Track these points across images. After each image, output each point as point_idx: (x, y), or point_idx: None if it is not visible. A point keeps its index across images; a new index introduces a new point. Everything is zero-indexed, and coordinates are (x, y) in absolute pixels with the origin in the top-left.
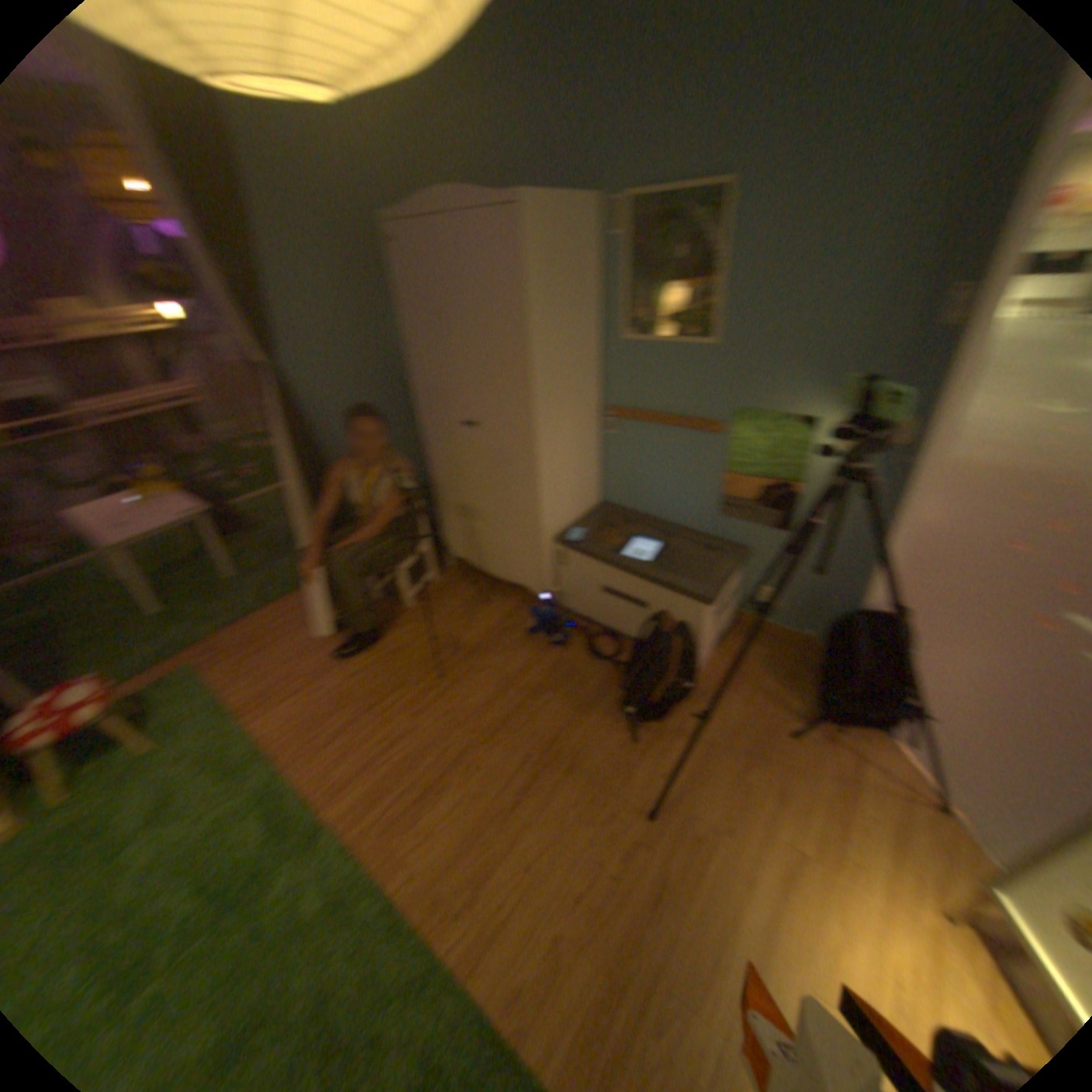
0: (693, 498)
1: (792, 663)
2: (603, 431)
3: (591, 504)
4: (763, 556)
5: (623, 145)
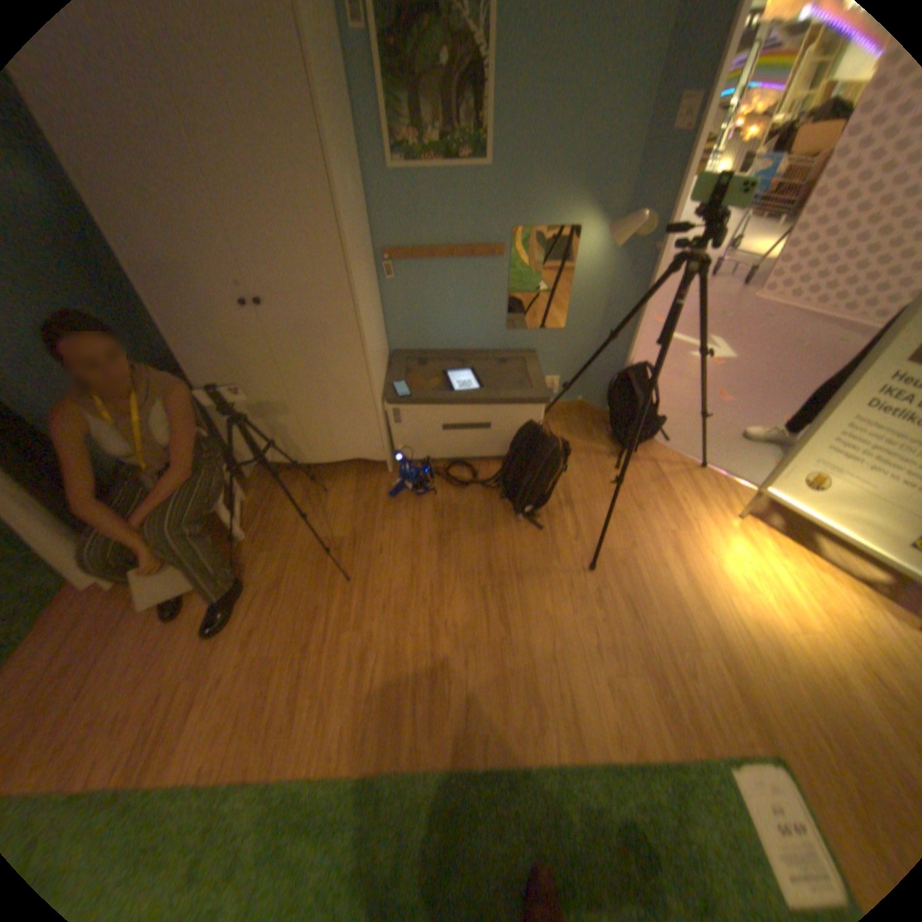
0: (485, 321)
1: (580, 422)
2: (384, 276)
3: (388, 355)
4: (546, 352)
5: None
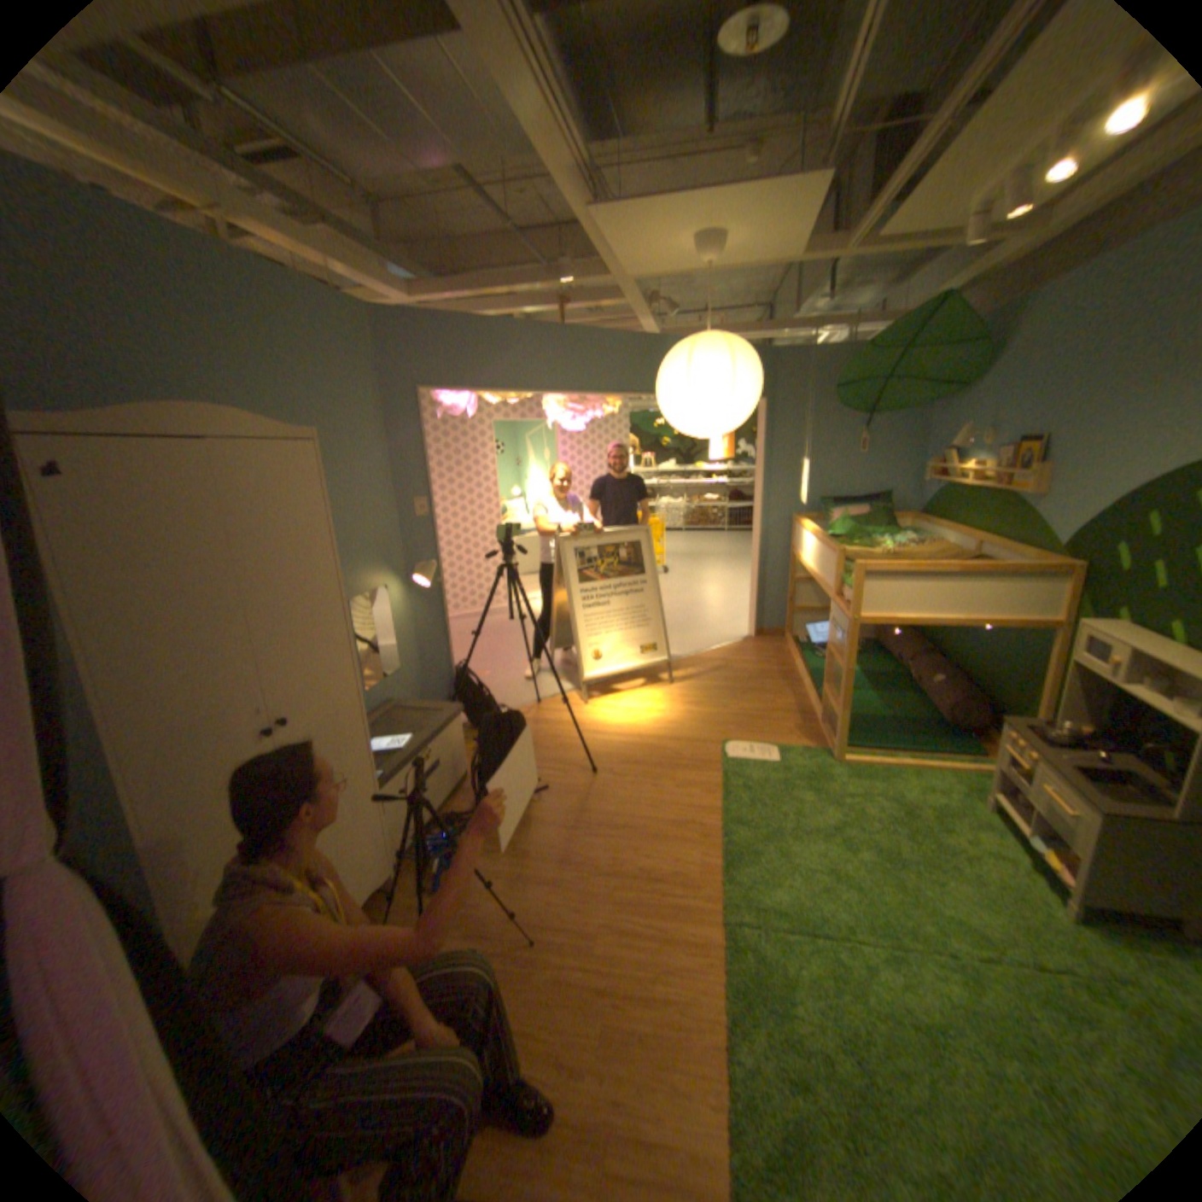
0: None
1: None
2: None
3: None
4: (394, 696)
5: (203, 397)
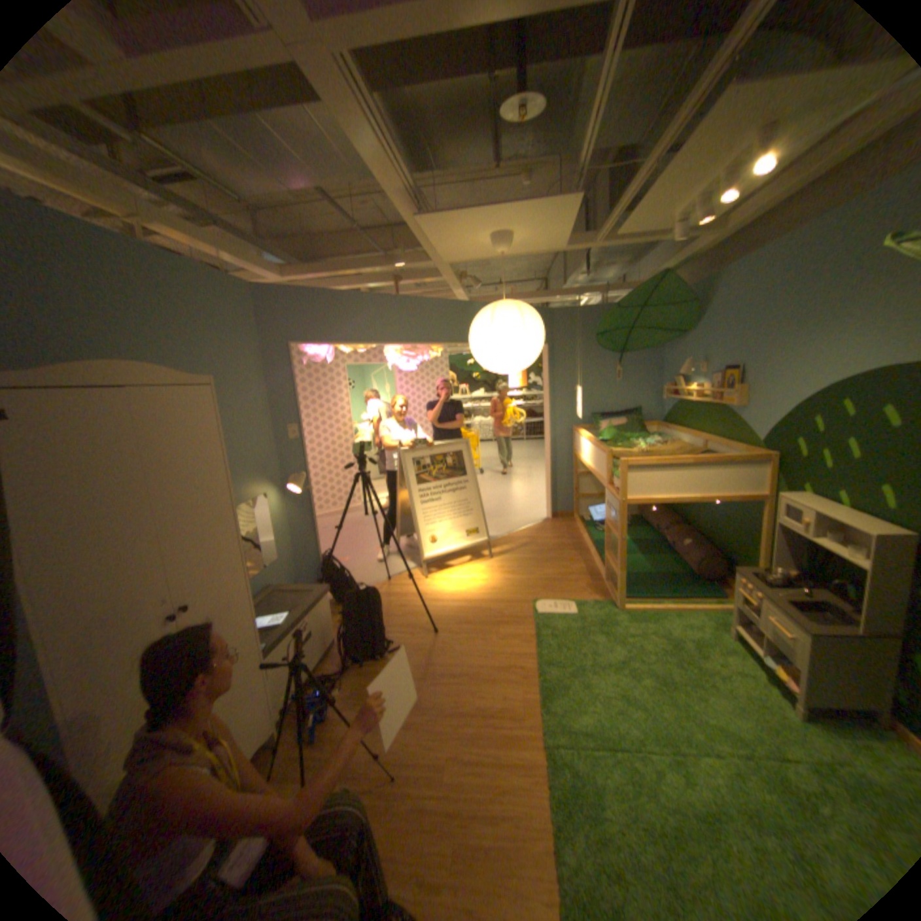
0: None
1: None
2: None
3: None
4: (273, 582)
5: (120, 355)
